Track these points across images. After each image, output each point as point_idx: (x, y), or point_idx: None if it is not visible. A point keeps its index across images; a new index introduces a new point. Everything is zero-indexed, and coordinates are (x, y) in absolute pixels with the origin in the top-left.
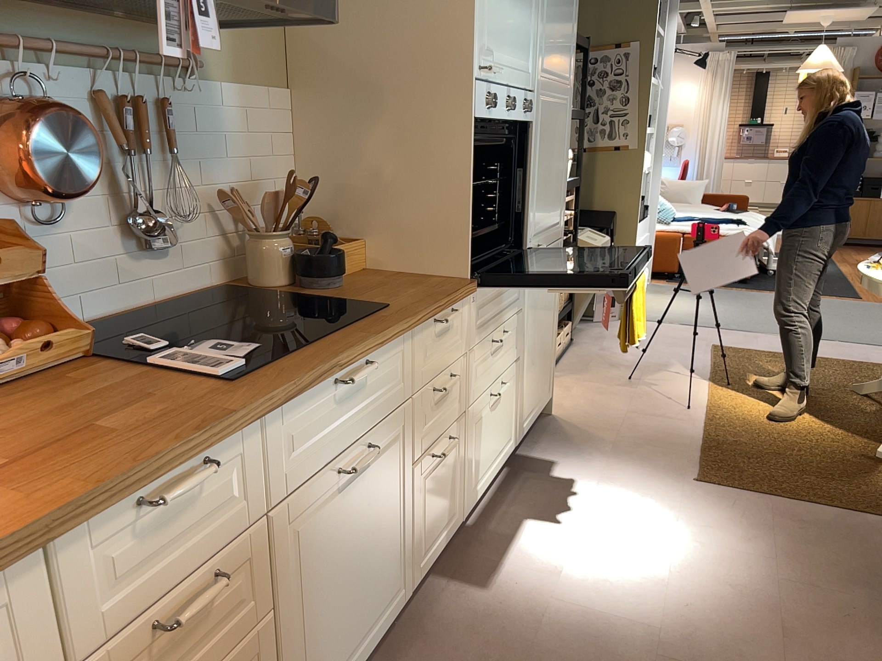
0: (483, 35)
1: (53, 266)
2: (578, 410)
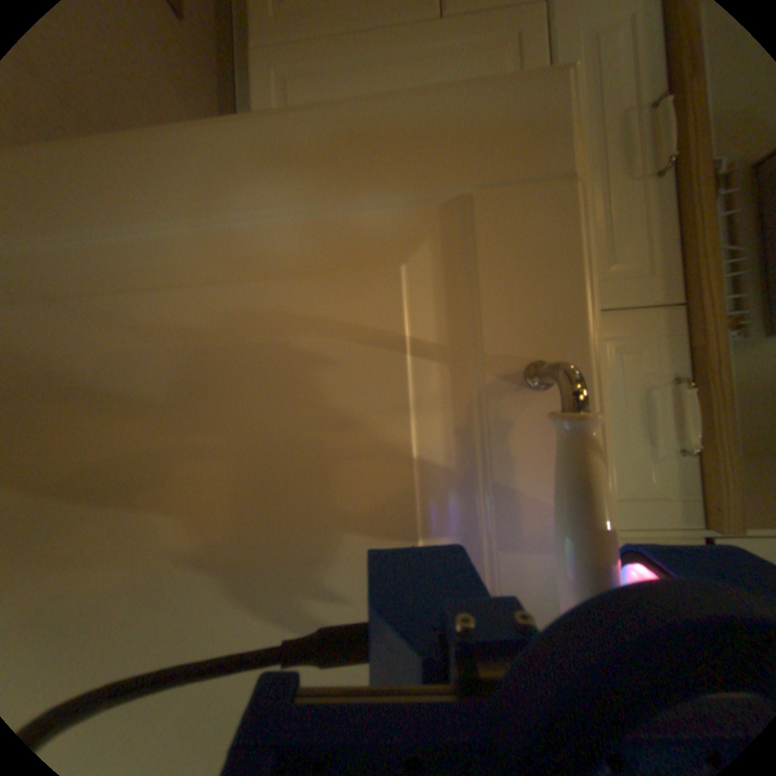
0: None
1: None
2: None
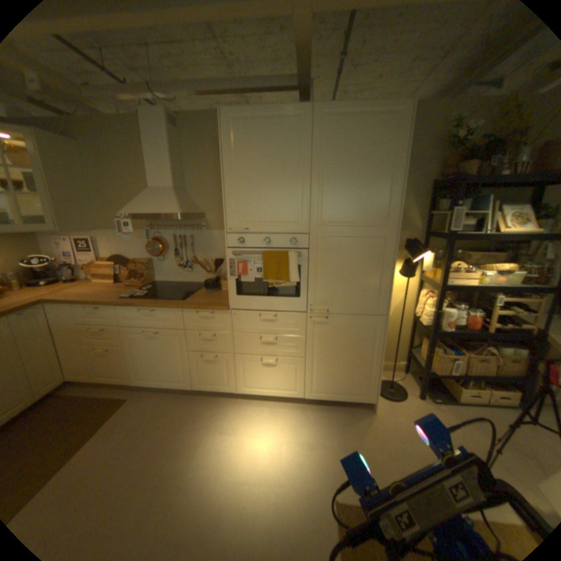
0: (230, 215)
1: (162, 269)
2: (393, 426)
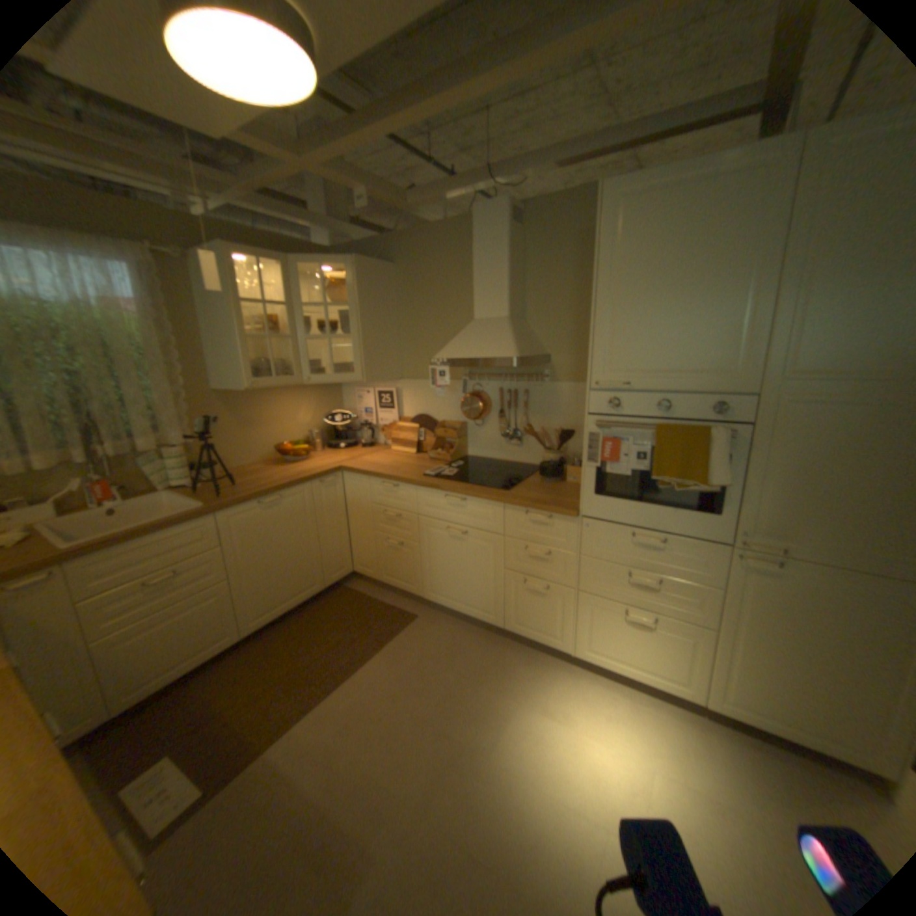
0: (600, 358)
1: (477, 438)
2: None
